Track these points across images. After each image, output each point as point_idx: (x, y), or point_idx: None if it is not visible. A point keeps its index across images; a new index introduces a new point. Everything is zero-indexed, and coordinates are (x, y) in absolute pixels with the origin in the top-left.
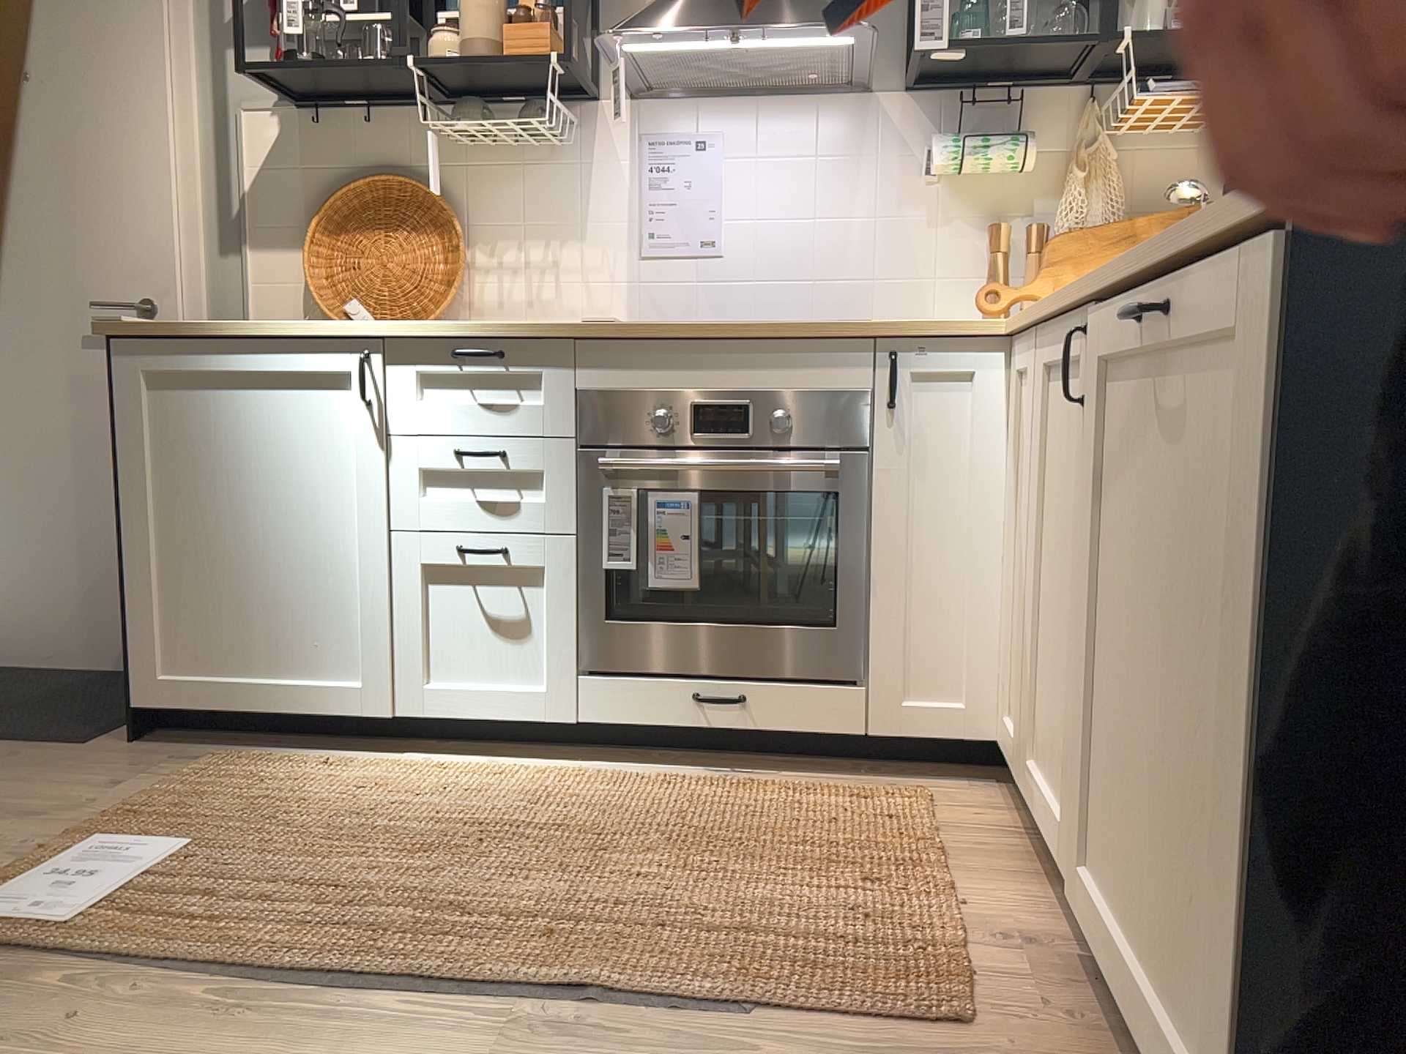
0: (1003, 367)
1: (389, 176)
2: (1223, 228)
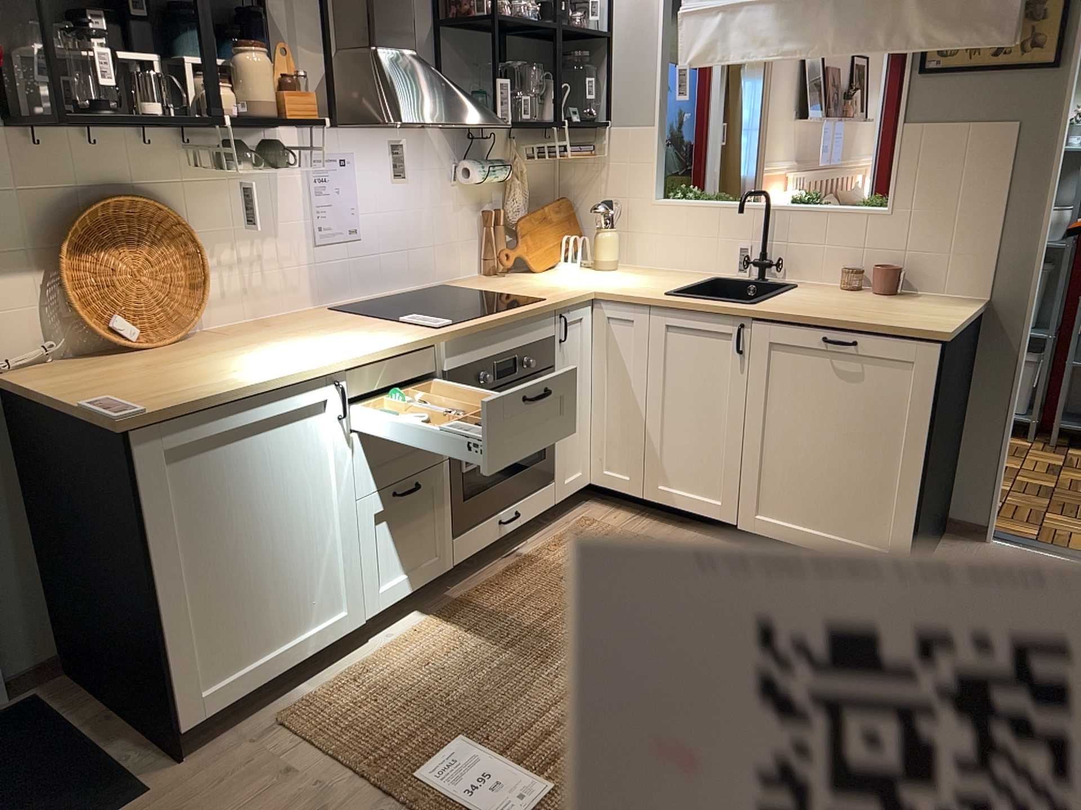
0: (591, 311)
1: (129, 198)
2: (888, 326)
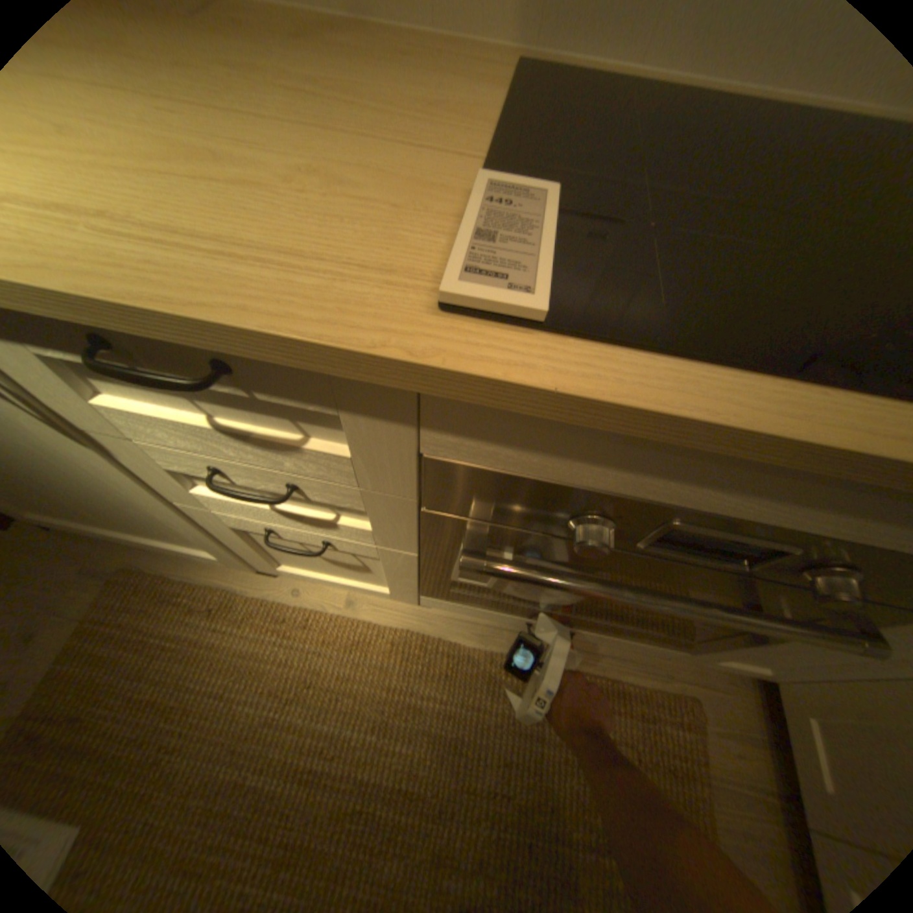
0: None
1: None
2: None
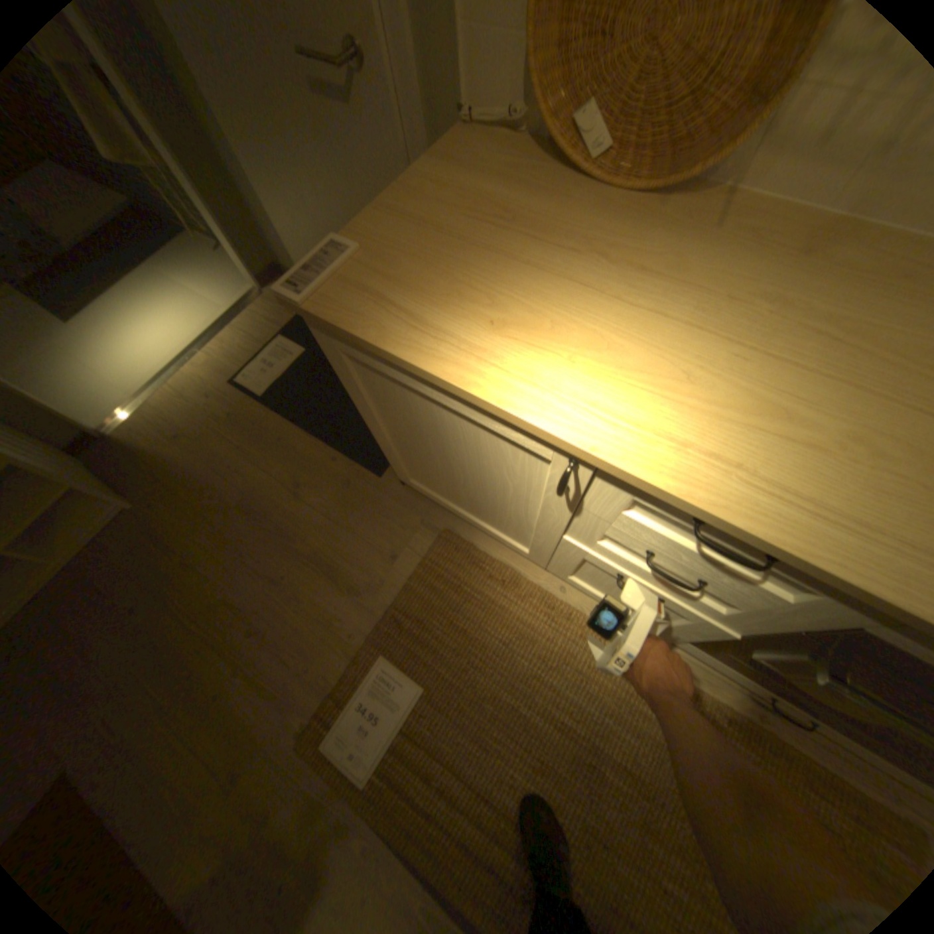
0: None
1: None
2: None
